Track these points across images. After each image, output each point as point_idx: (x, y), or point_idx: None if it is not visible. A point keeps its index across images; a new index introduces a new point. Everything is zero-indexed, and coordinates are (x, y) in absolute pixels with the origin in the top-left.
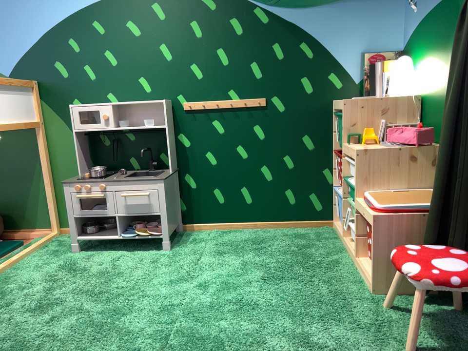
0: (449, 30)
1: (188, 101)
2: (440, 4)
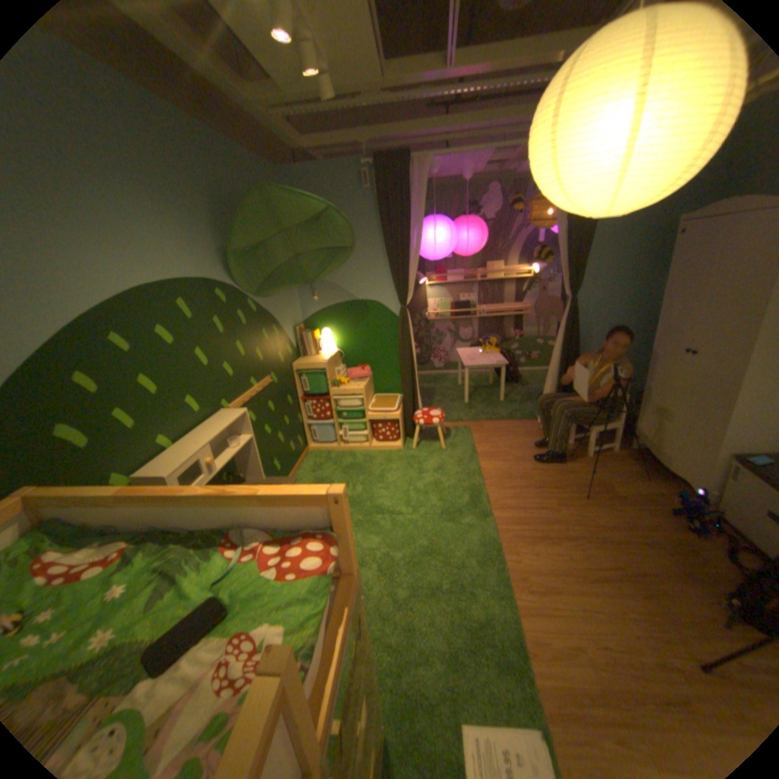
0: (359, 318)
1: (231, 404)
2: (347, 303)
